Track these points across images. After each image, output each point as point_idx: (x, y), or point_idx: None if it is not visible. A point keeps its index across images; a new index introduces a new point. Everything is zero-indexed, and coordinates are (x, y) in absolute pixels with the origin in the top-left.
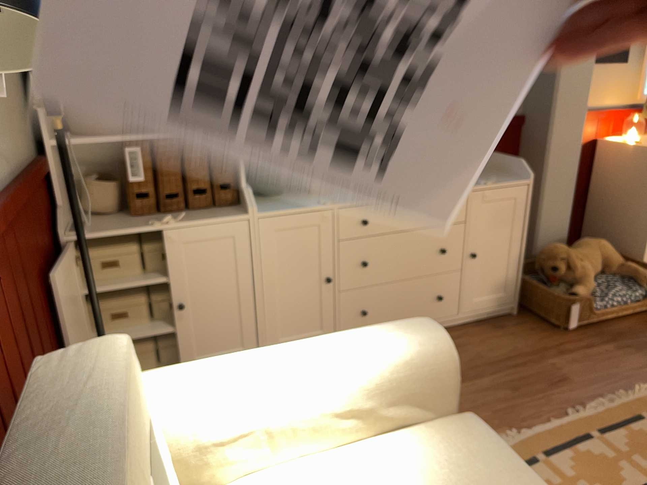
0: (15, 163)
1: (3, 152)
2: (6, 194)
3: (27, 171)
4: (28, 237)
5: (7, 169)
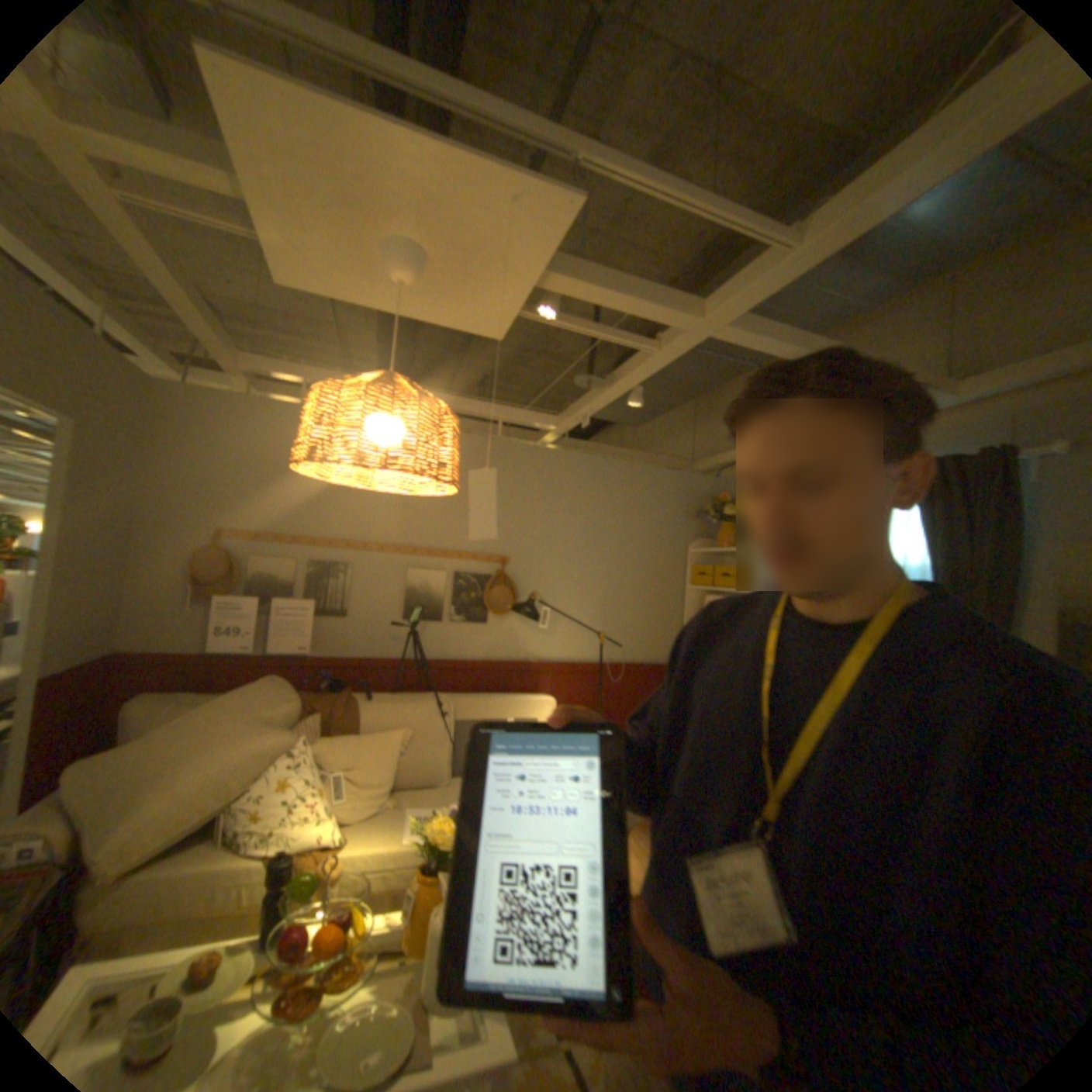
0: (645, 660)
1: (634, 653)
2: (609, 664)
3: (646, 664)
4: (632, 688)
5: (633, 660)
